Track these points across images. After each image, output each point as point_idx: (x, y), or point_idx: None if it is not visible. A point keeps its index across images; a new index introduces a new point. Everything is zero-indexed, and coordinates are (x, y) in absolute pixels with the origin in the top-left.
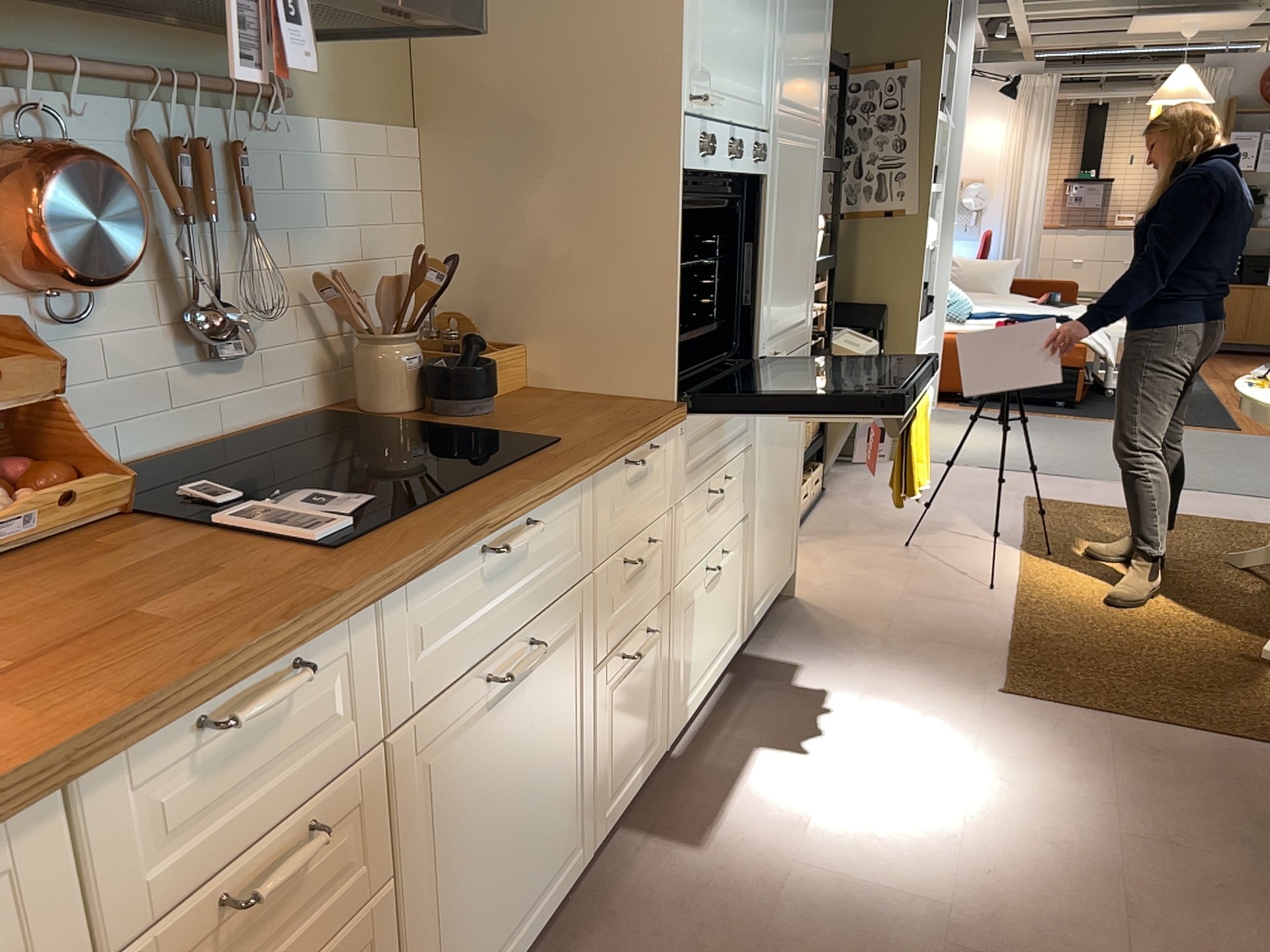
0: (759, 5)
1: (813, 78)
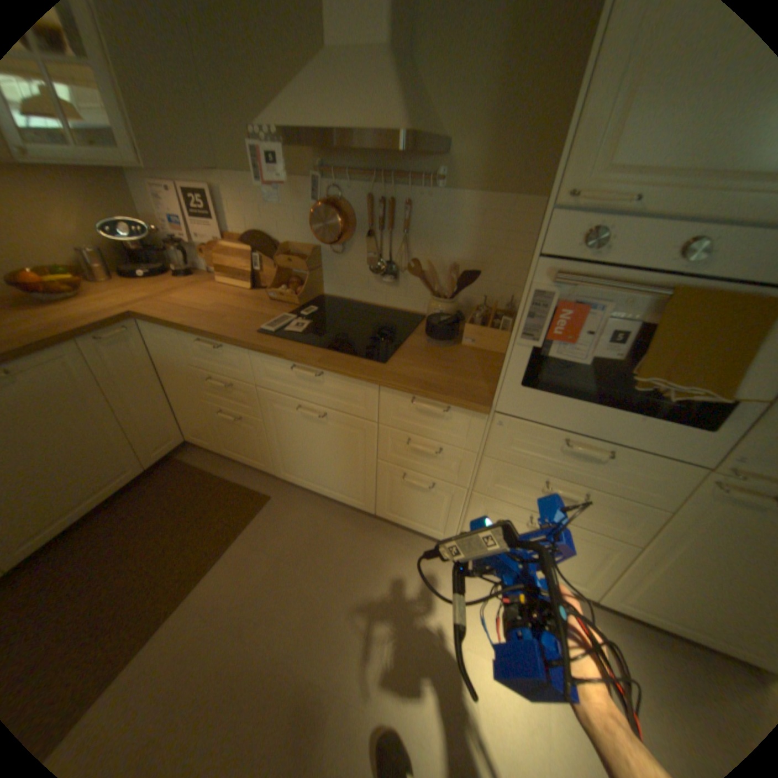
0: None
1: None
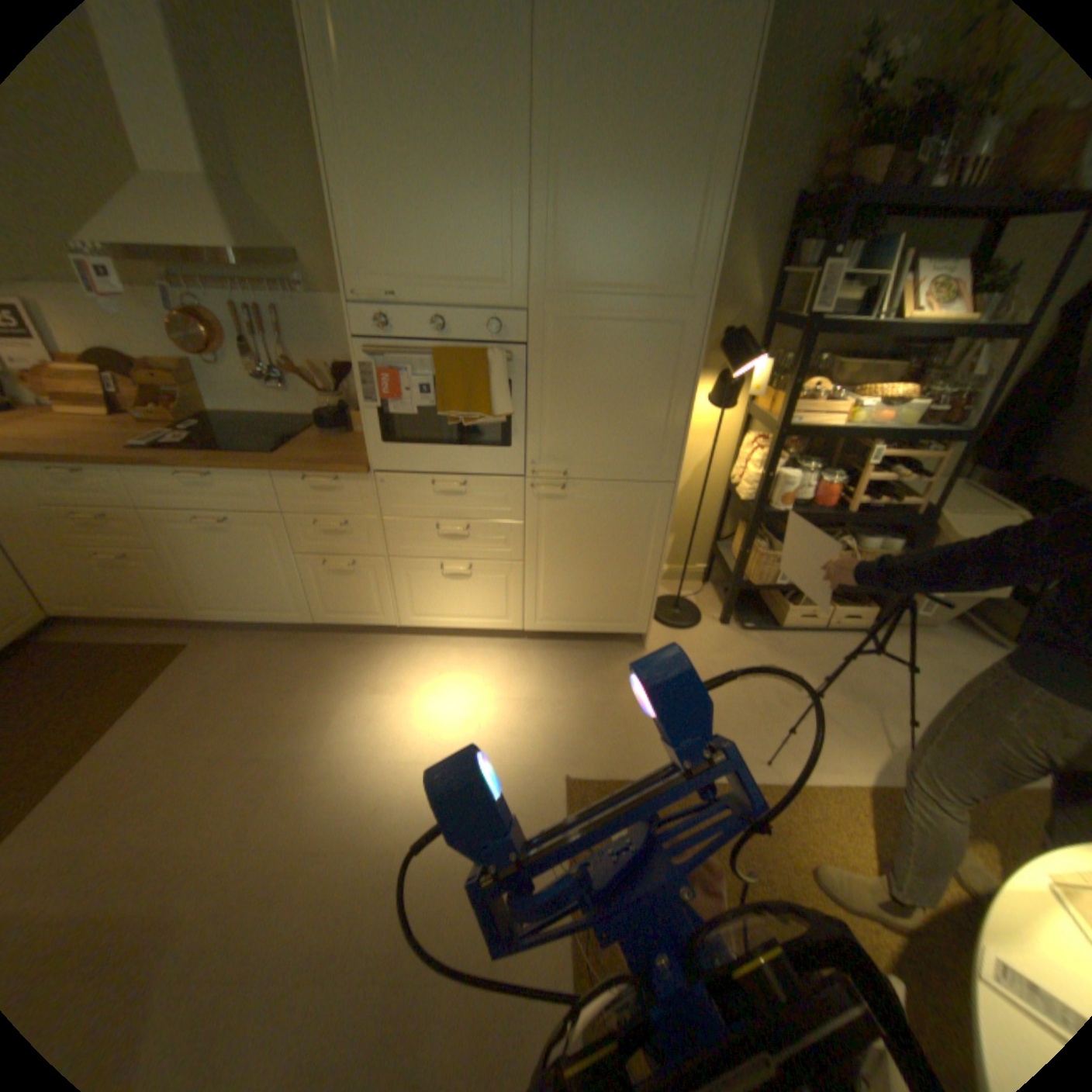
0: (480, 204)
1: (660, 250)
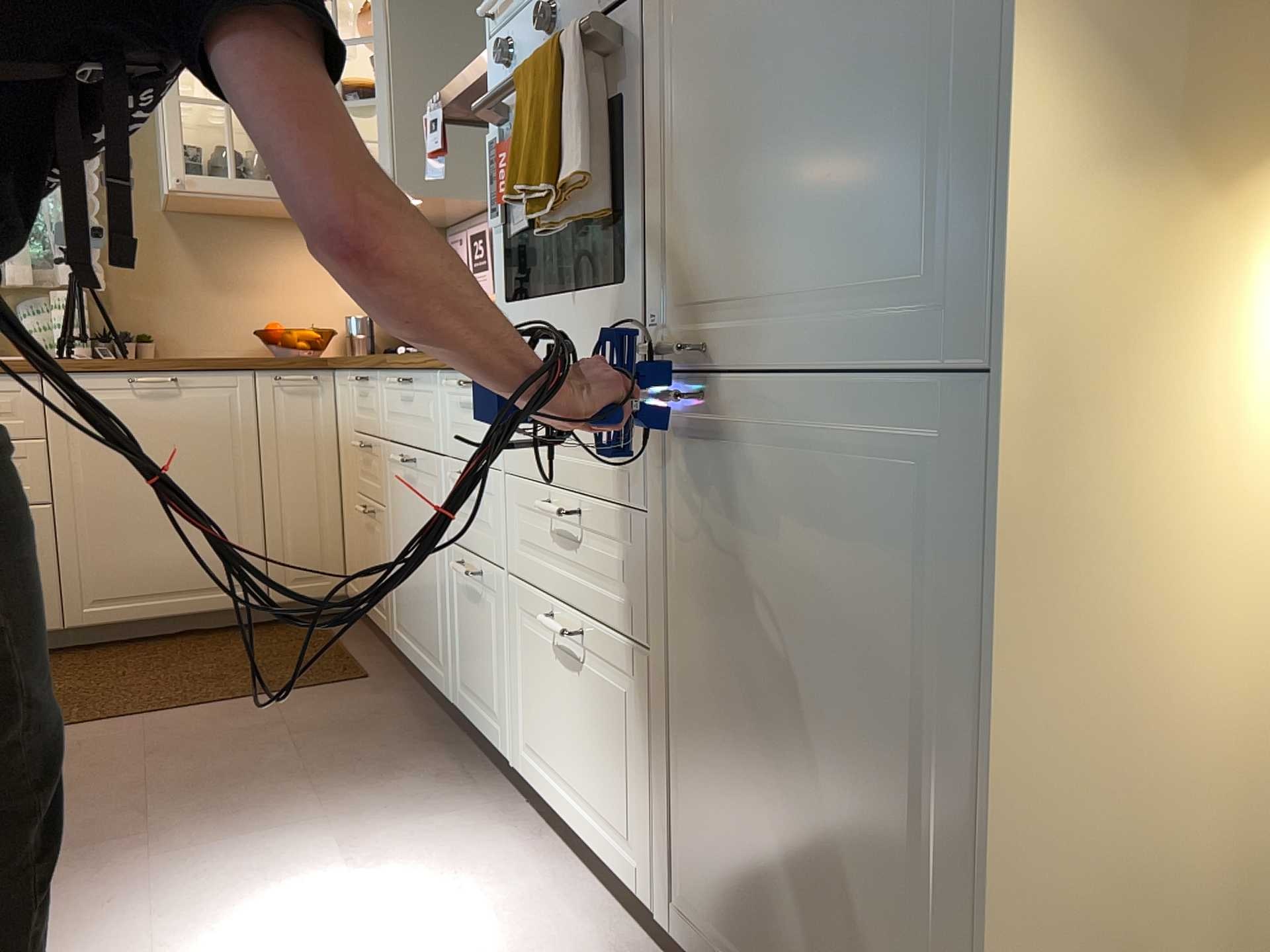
0: None
1: None
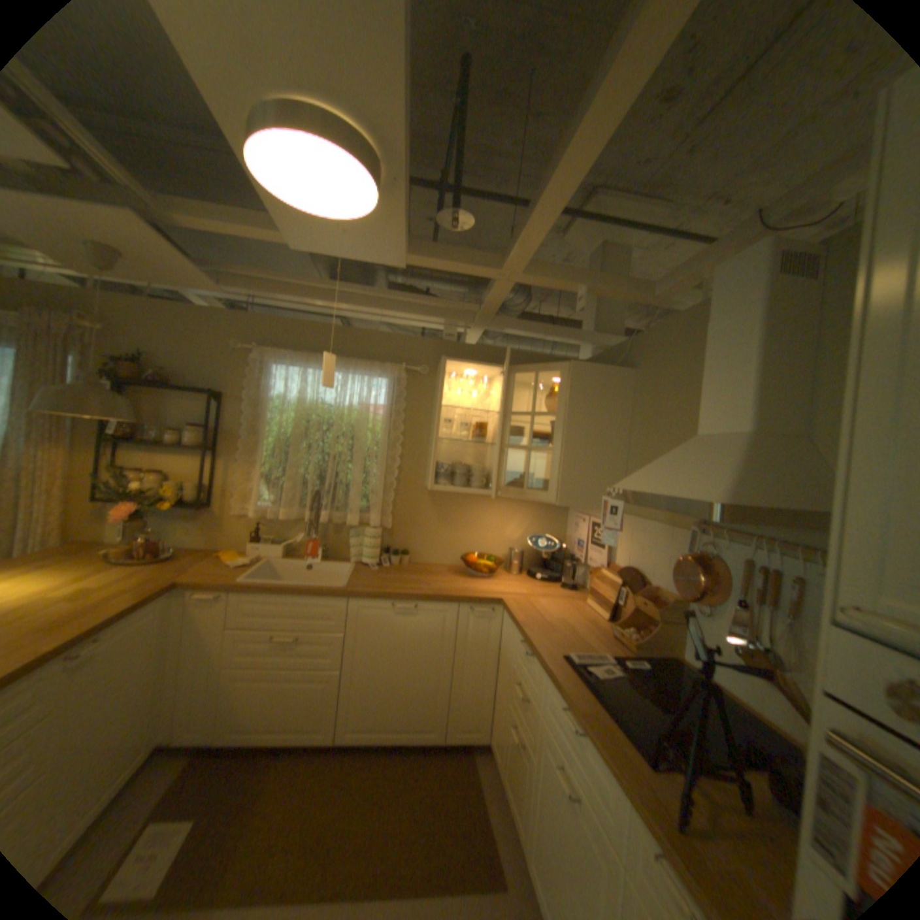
0: None
1: None
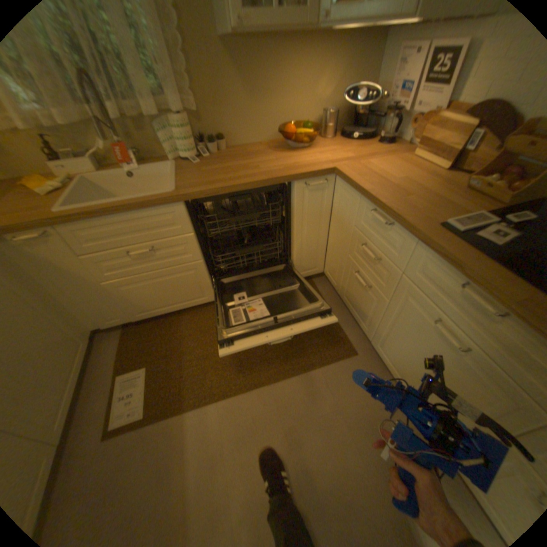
0: None
1: None
